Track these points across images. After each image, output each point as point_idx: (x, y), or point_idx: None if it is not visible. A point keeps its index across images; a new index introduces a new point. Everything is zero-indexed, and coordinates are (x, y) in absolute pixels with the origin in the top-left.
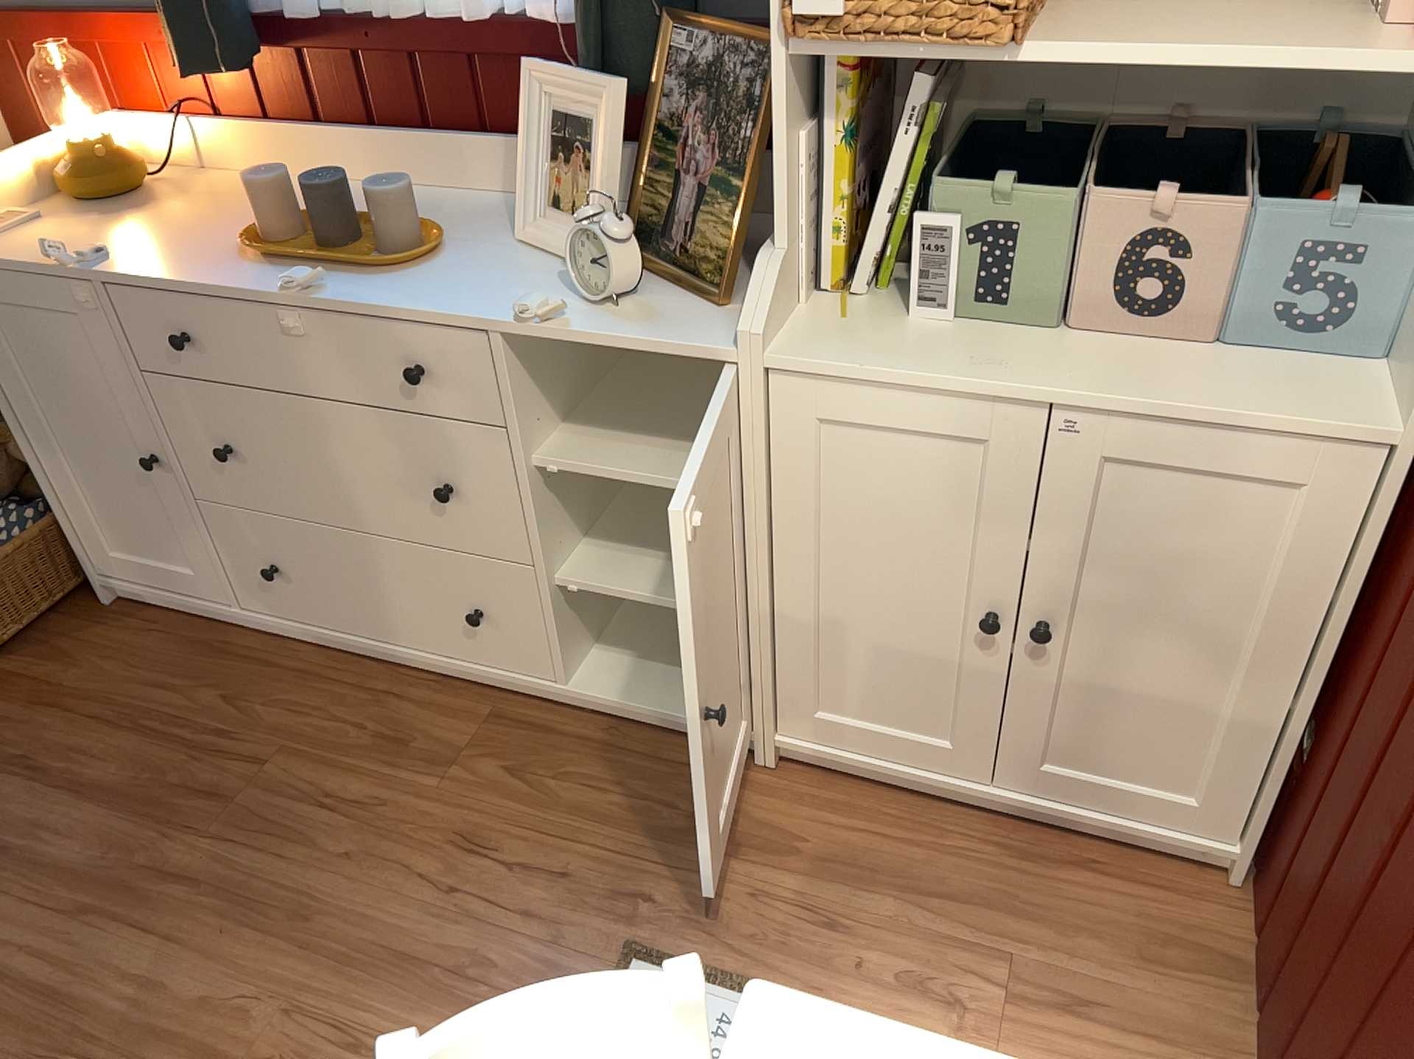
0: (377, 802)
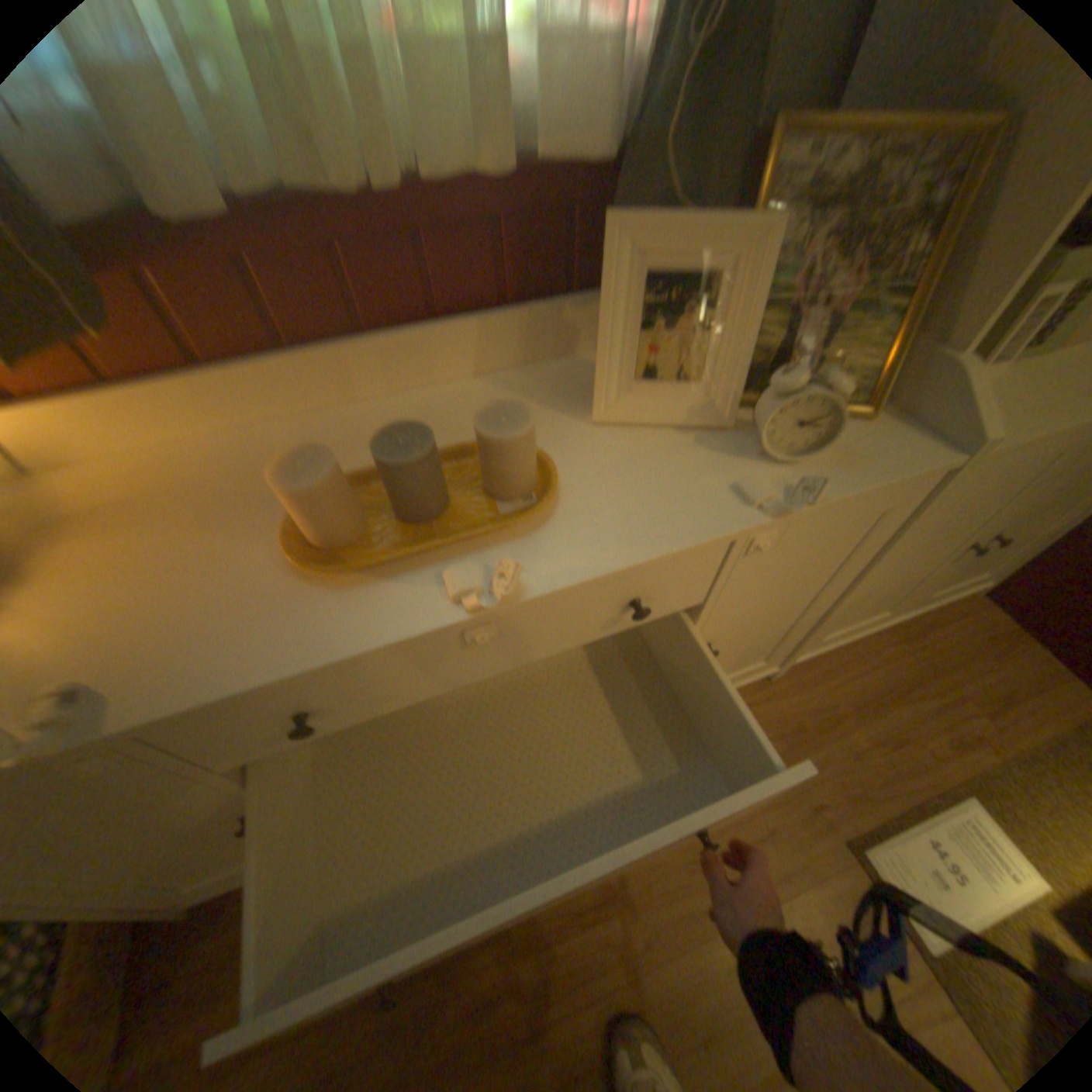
0: (618, 896)
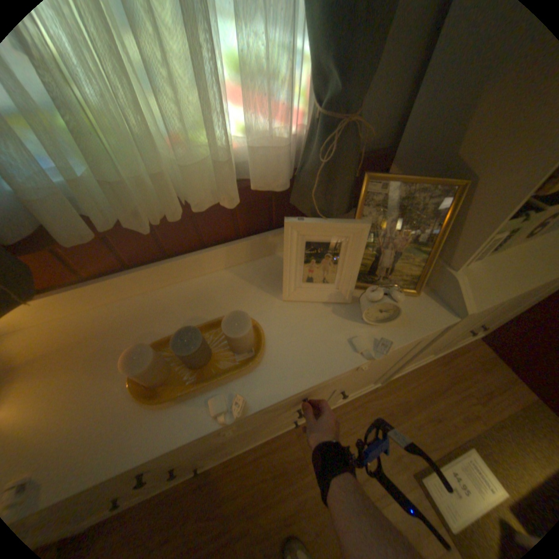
0: (303, 509)
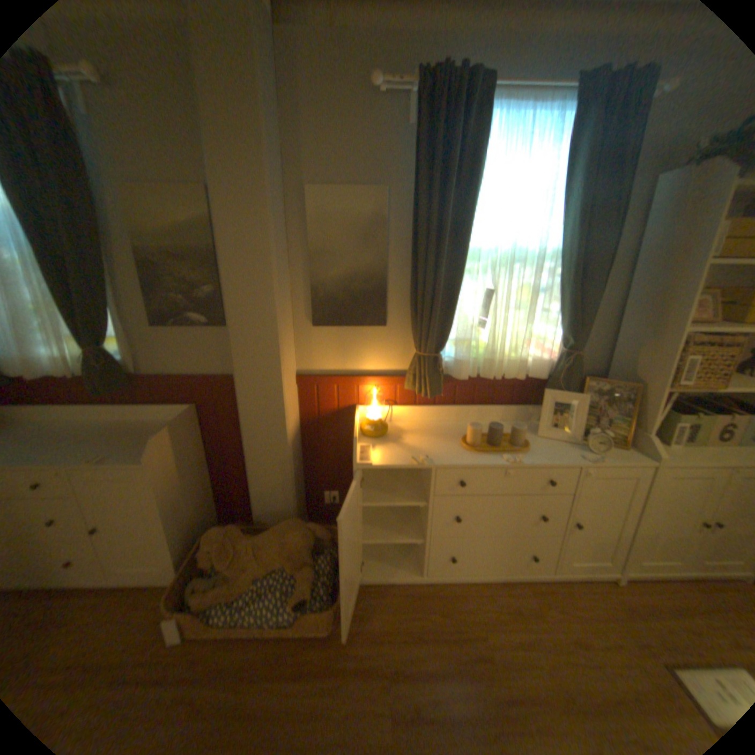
0: (539, 645)
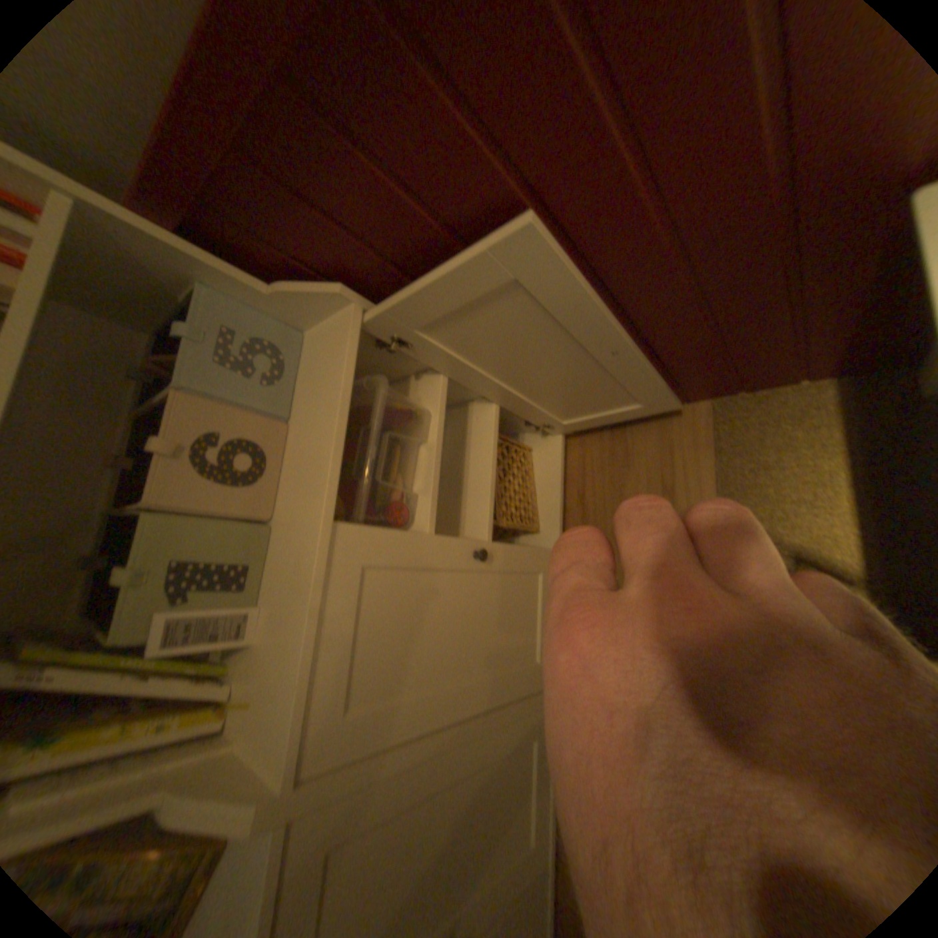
0: None
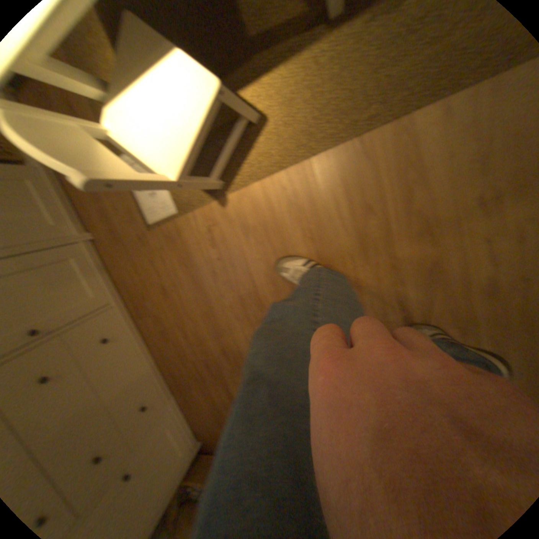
0: (172, 324)
